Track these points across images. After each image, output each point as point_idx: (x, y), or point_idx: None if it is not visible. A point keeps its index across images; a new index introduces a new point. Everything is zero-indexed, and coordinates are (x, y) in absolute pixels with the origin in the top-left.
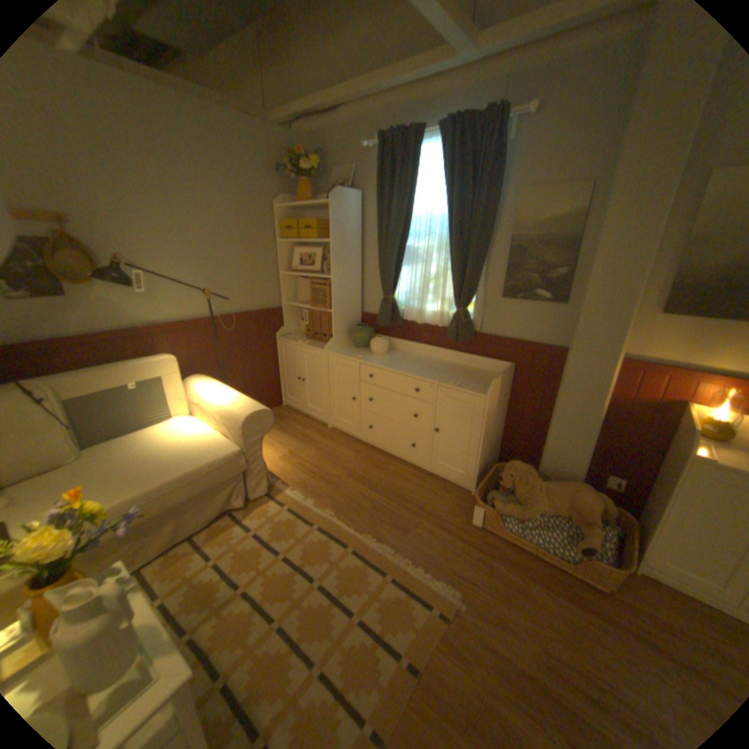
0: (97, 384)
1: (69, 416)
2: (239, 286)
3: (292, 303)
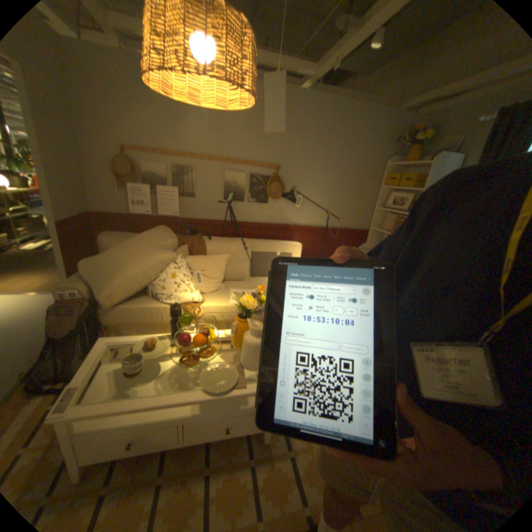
0: (268, 247)
1: (253, 259)
2: (347, 212)
3: (377, 229)
